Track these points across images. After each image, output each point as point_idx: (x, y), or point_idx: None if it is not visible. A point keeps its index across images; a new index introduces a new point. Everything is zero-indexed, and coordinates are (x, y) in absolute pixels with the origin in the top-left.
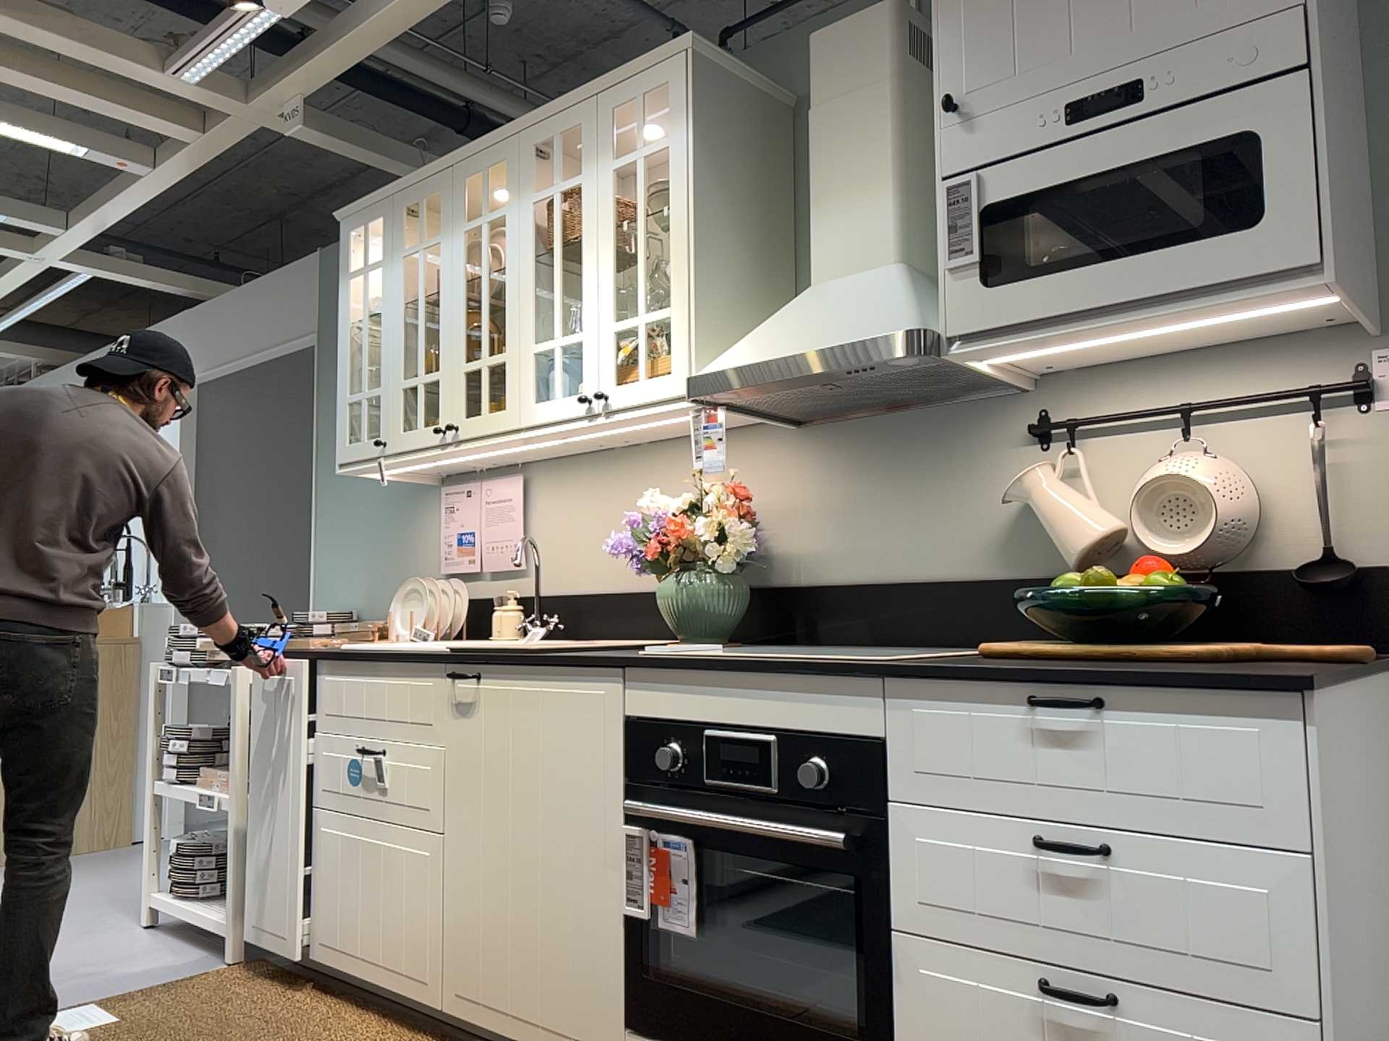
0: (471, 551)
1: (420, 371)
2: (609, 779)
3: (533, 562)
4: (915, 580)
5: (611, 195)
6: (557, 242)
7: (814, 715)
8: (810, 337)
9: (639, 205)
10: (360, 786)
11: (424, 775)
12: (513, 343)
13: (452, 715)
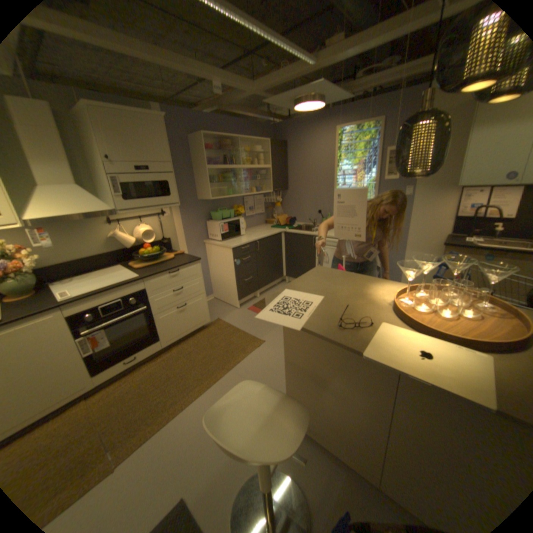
0: None
1: None
2: (64, 333)
3: None
4: (83, 257)
5: None
6: None
7: (128, 291)
8: (74, 208)
9: None
10: None
11: None
12: None
13: None
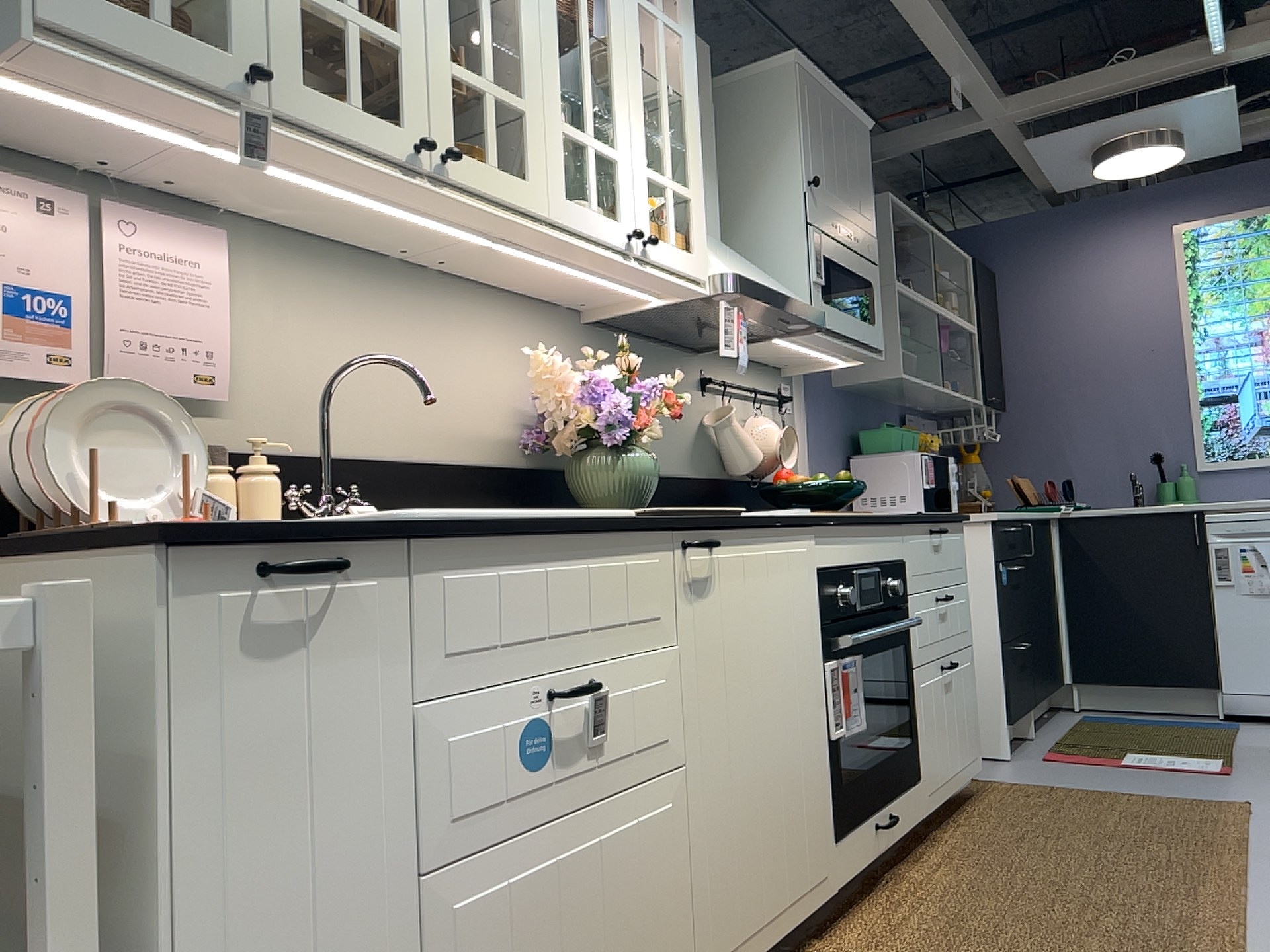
0: (67, 340)
1: (353, 1)
2: (816, 626)
3: (234, 394)
4: (660, 473)
5: (640, 30)
6: (564, 10)
7: (888, 550)
8: (771, 284)
9: (664, 68)
10: (550, 765)
11: (659, 695)
12: (537, 100)
13: (687, 599)
